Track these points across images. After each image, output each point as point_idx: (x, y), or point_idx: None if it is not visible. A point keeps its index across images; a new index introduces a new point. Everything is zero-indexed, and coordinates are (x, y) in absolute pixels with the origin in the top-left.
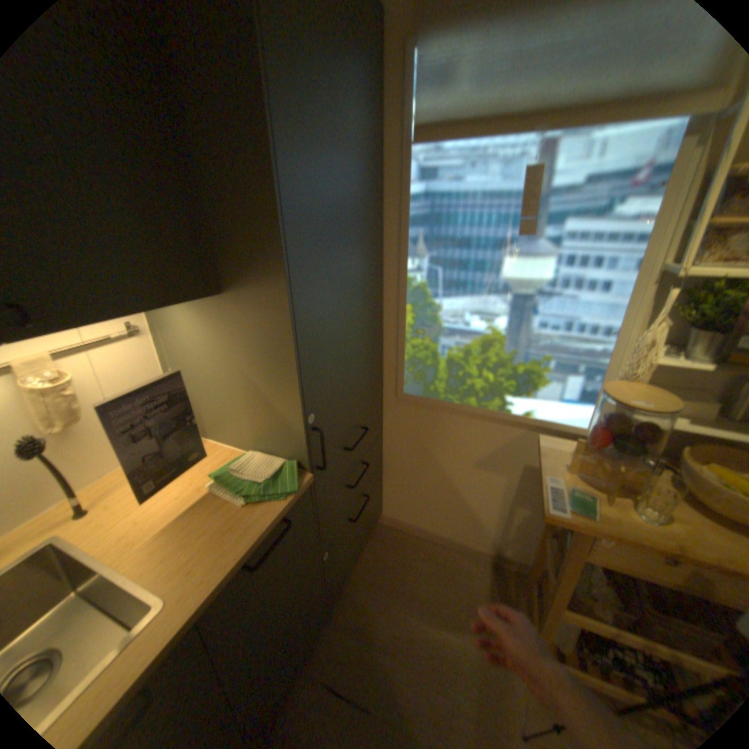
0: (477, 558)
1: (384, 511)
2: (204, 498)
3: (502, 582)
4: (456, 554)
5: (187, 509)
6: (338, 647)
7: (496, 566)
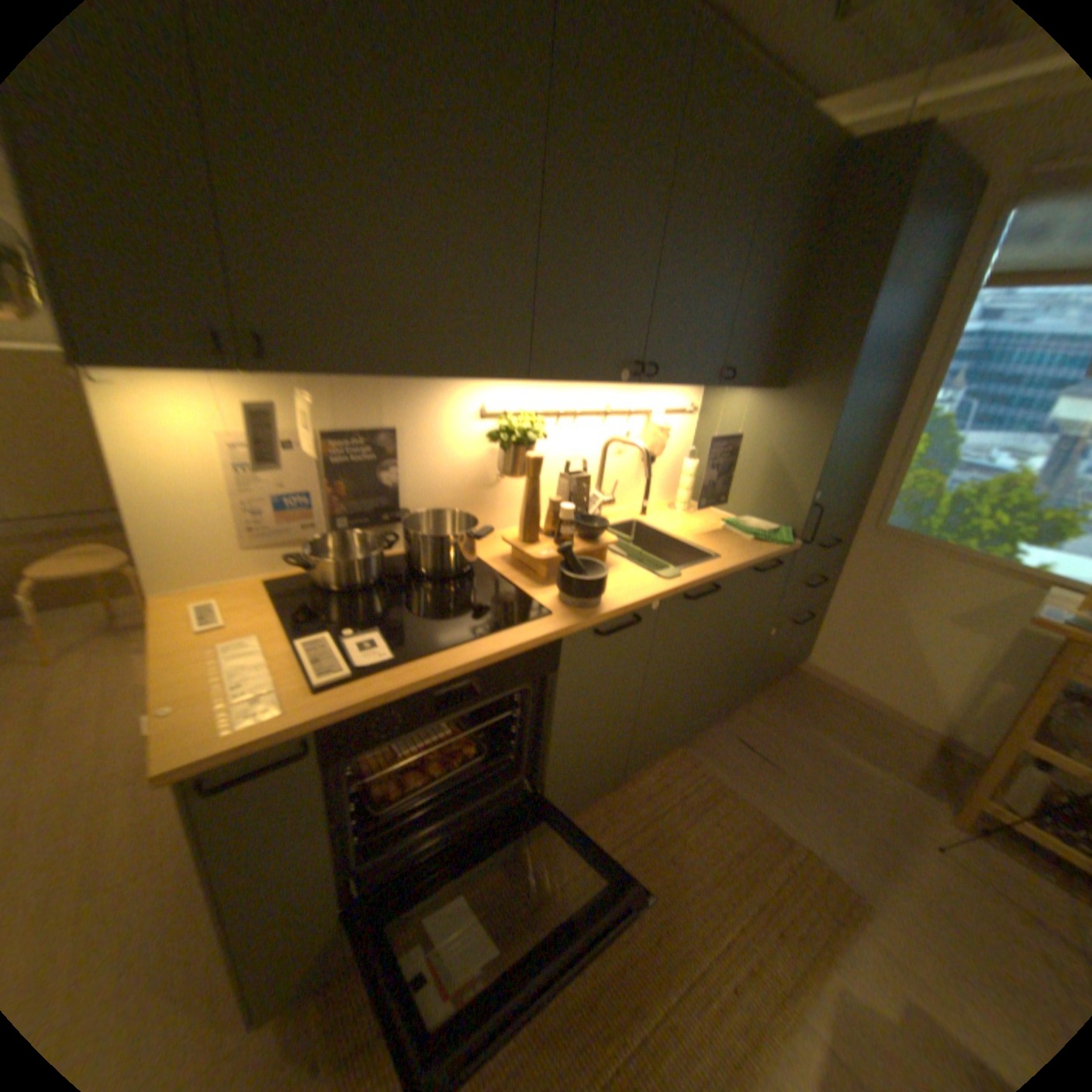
0: (921, 735)
1: (812, 657)
2: (720, 530)
3: (949, 763)
4: (893, 723)
5: (710, 531)
6: (752, 725)
7: (945, 750)
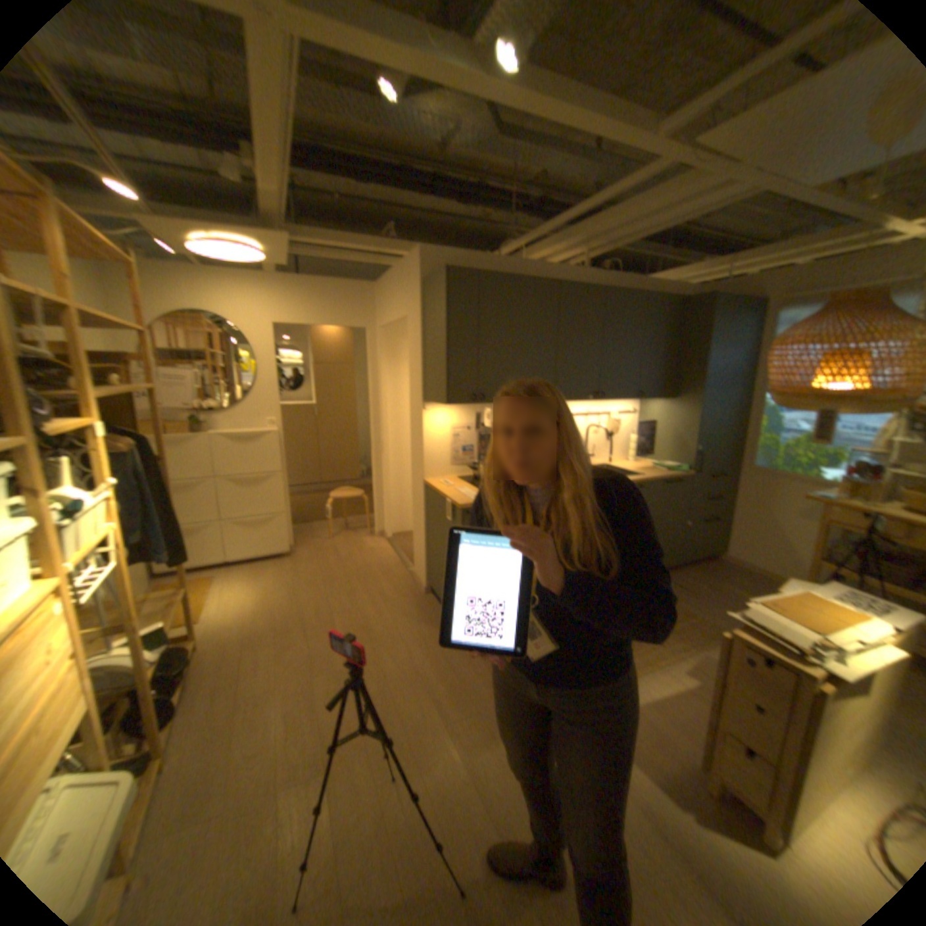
0: None
1: (730, 552)
2: (650, 468)
3: None
4: (780, 585)
5: (645, 468)
6: (684, 580)
7: None
